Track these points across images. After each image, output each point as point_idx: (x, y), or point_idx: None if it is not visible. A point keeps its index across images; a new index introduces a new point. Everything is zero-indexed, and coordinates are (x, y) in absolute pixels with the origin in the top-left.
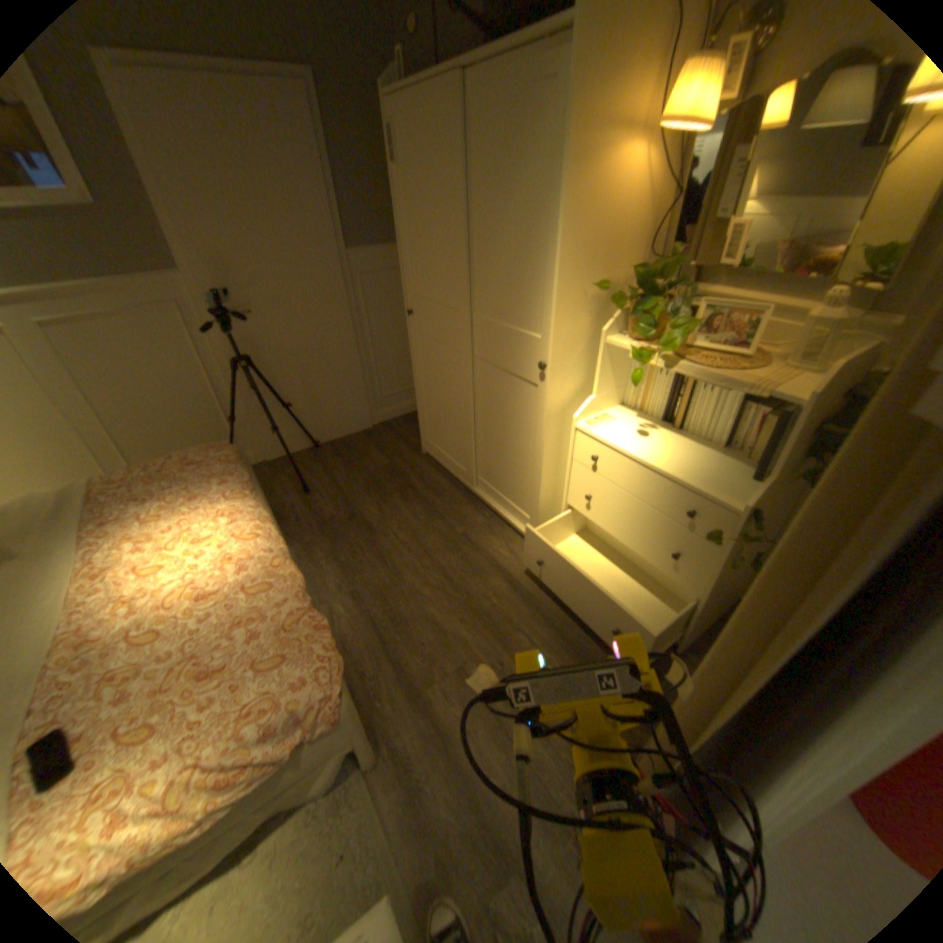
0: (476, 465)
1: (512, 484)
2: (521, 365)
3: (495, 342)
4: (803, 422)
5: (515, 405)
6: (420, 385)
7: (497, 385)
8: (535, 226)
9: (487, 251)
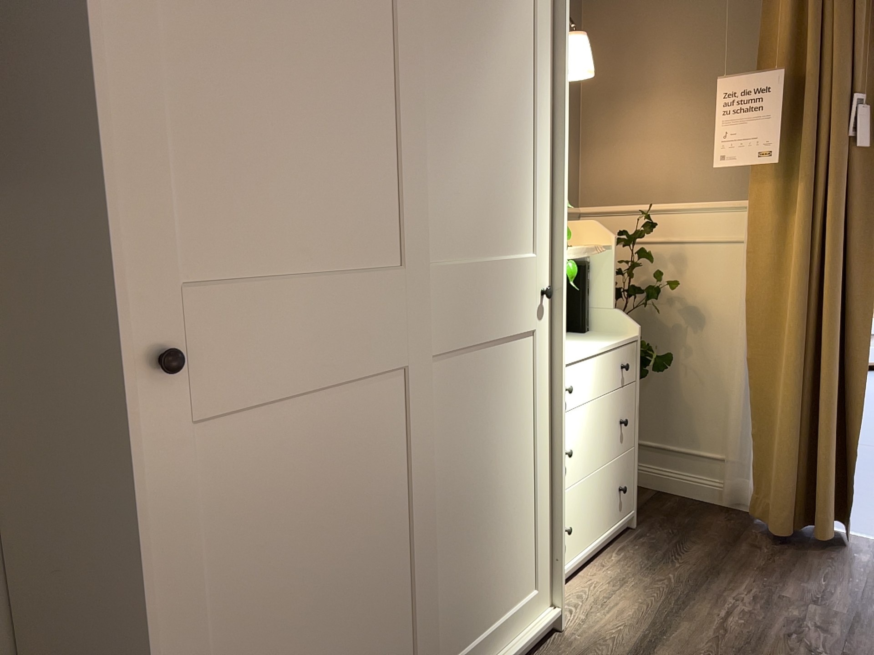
0: (432, 647)
1: (506, 568)
2: (515, 314)
3: (473, 300)
4: (591, 272)
5: (506, 396)
6: (194, 650)
7: (474, 386)
8: (521, 107)
9: (450, 137)
